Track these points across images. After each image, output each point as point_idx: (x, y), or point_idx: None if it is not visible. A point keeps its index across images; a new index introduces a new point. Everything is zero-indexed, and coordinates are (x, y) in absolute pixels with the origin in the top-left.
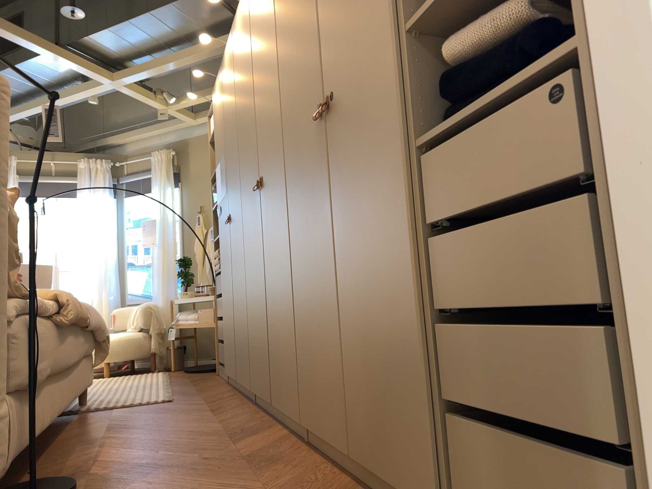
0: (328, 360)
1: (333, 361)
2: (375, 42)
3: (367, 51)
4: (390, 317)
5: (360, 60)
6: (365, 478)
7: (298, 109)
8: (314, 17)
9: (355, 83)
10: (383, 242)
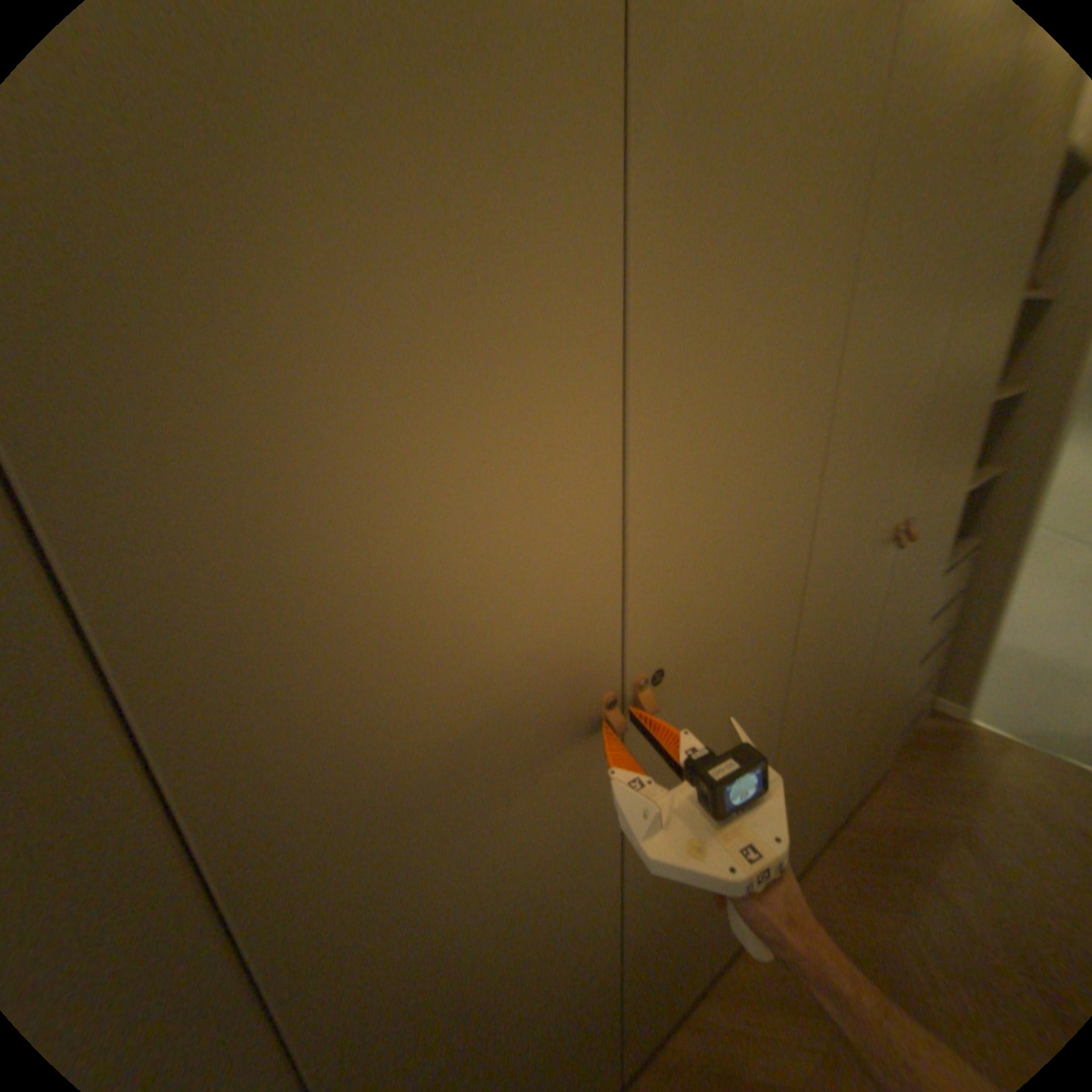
0: (825, 805)
1: (833, 796)
2: (963, 491)
3: (957, 494)
4: (902, 697)
5: (950, 497)
6: (844, 832)
7: (865, 510)
8: (935, 380)
9: (940, 517)
10: (914, 650)
